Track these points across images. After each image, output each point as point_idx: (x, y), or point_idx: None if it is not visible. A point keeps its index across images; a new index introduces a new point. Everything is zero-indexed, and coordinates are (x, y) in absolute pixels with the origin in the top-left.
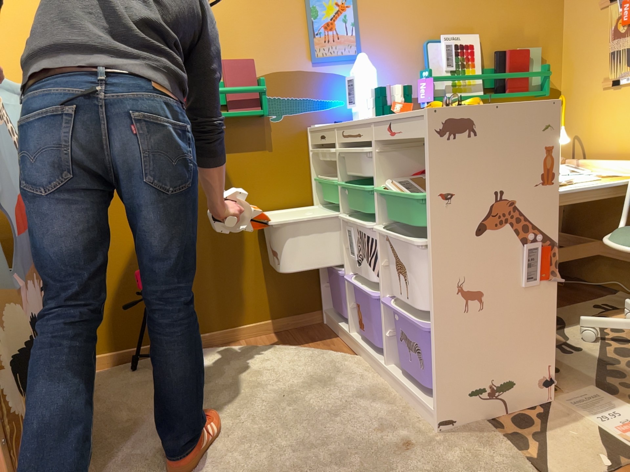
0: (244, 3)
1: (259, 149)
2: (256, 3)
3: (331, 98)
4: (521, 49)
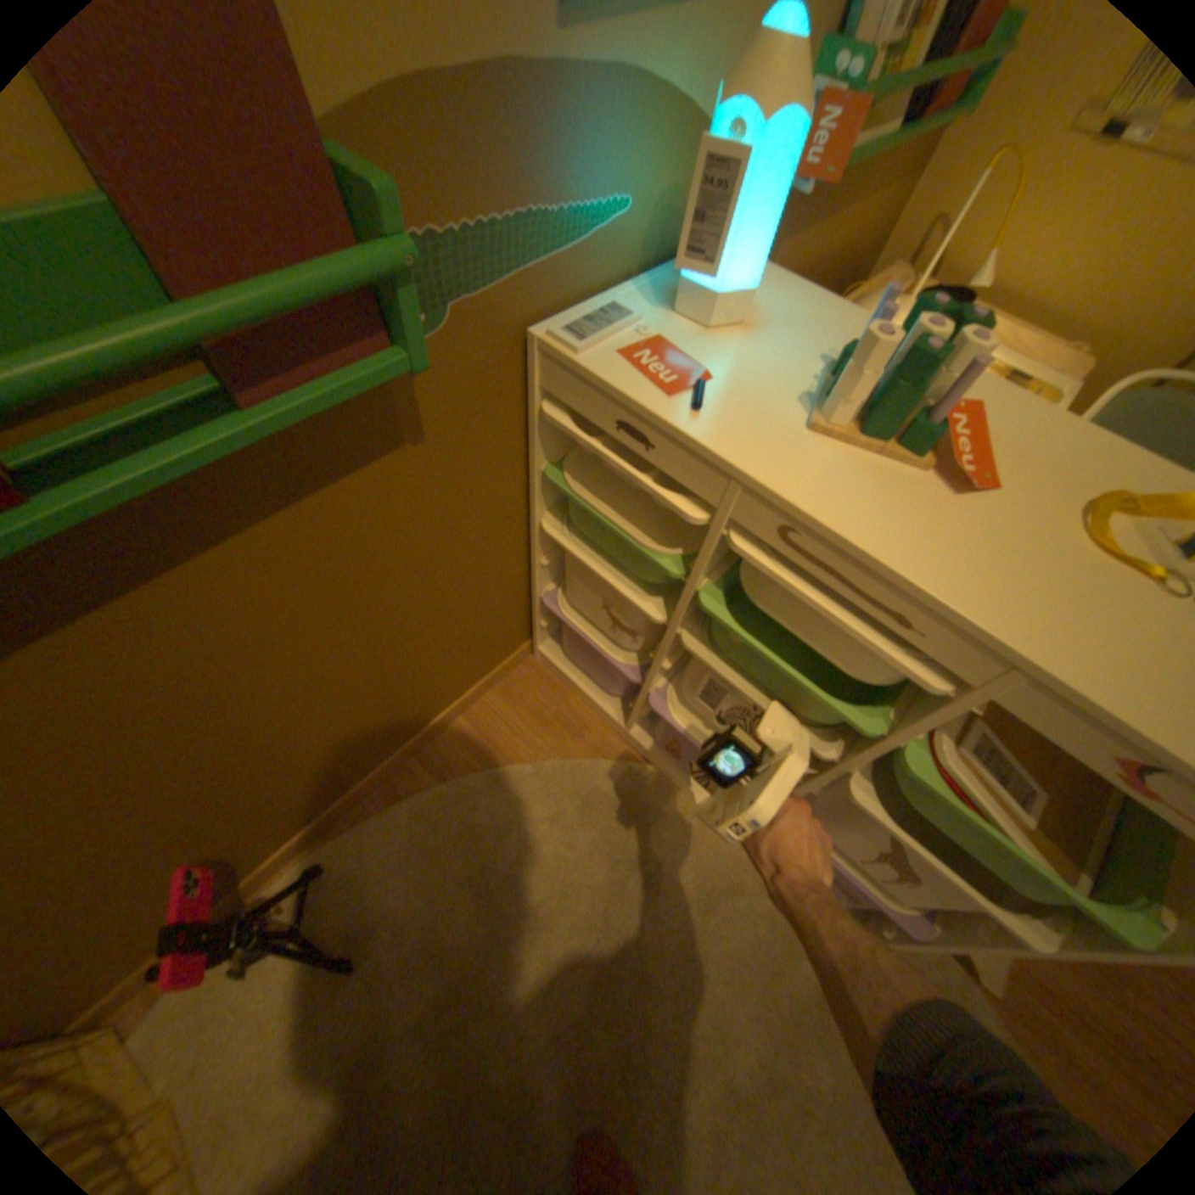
0: None
1: (386, 454)
2: None
3: (603, 190)
4: None
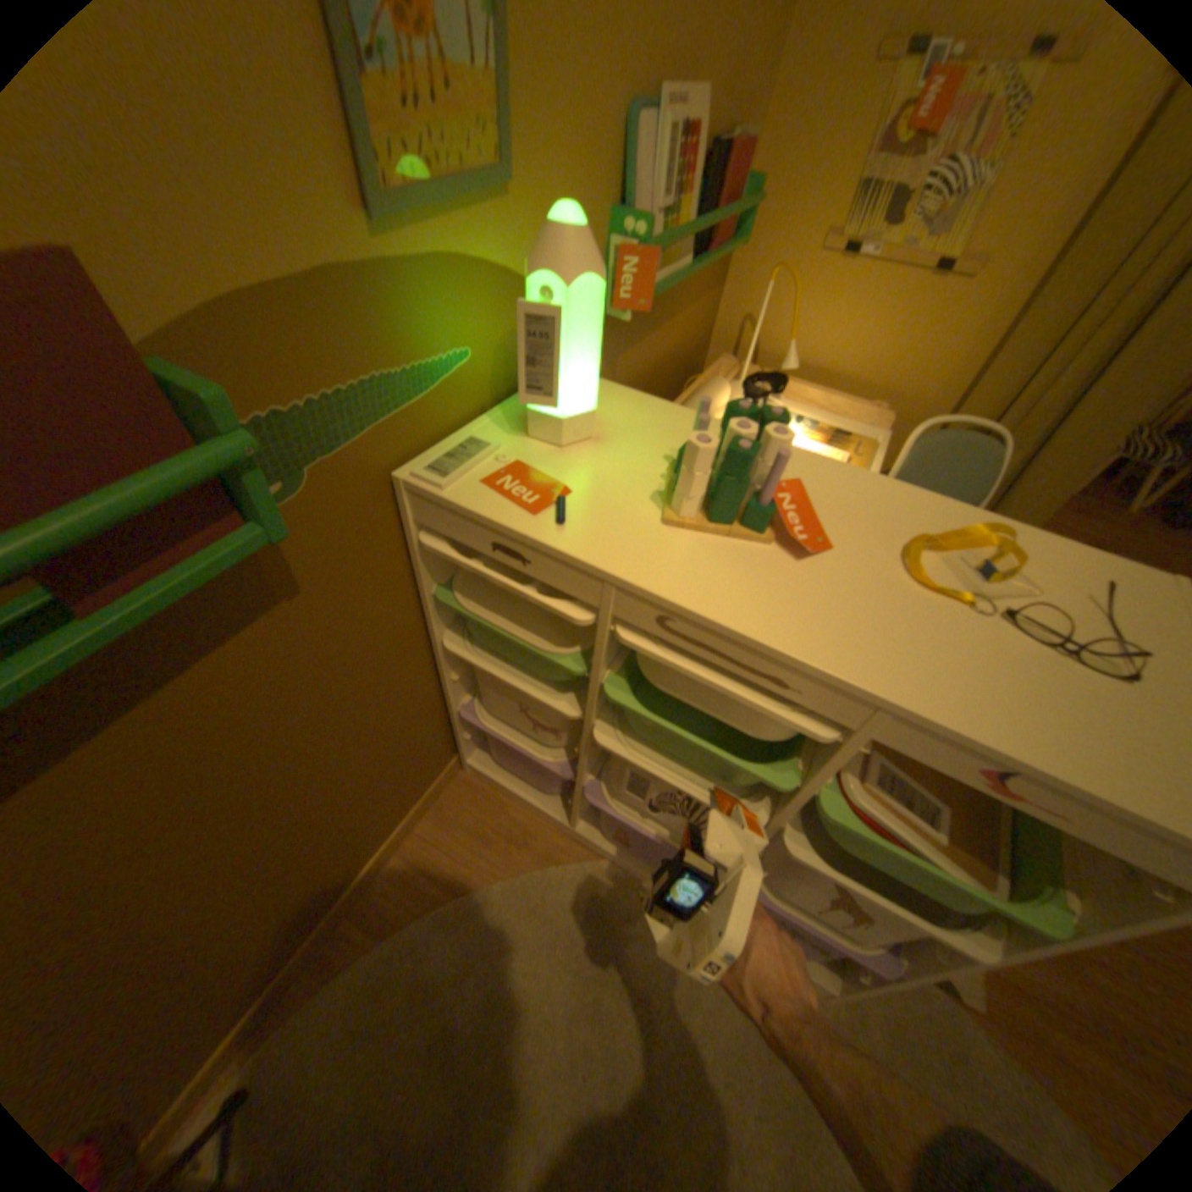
0: None
1: (259, 617)
2: None
3: (441, 349)
4: (747, 132)
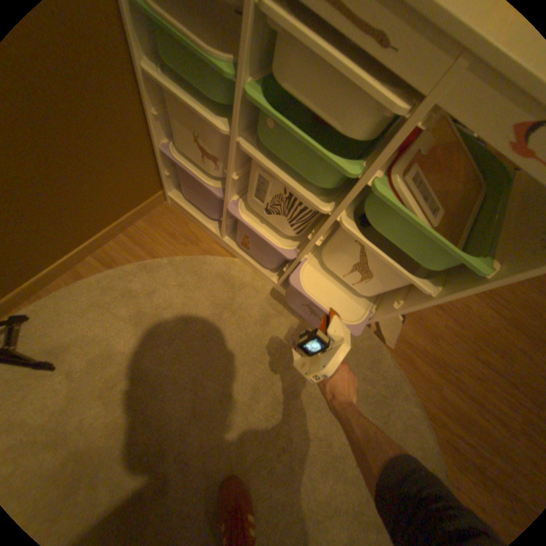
0: None
1: None
2: None
3: None
4: None
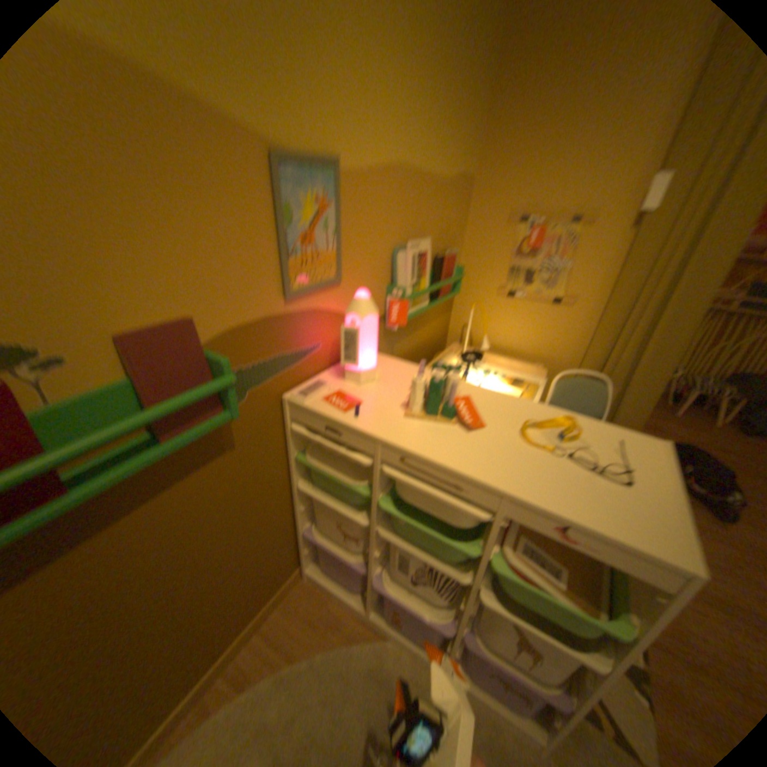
0: (152, 183)
1: (217, 456)
2: (182, 185)
3: (309, 342)
4: (452, 251)
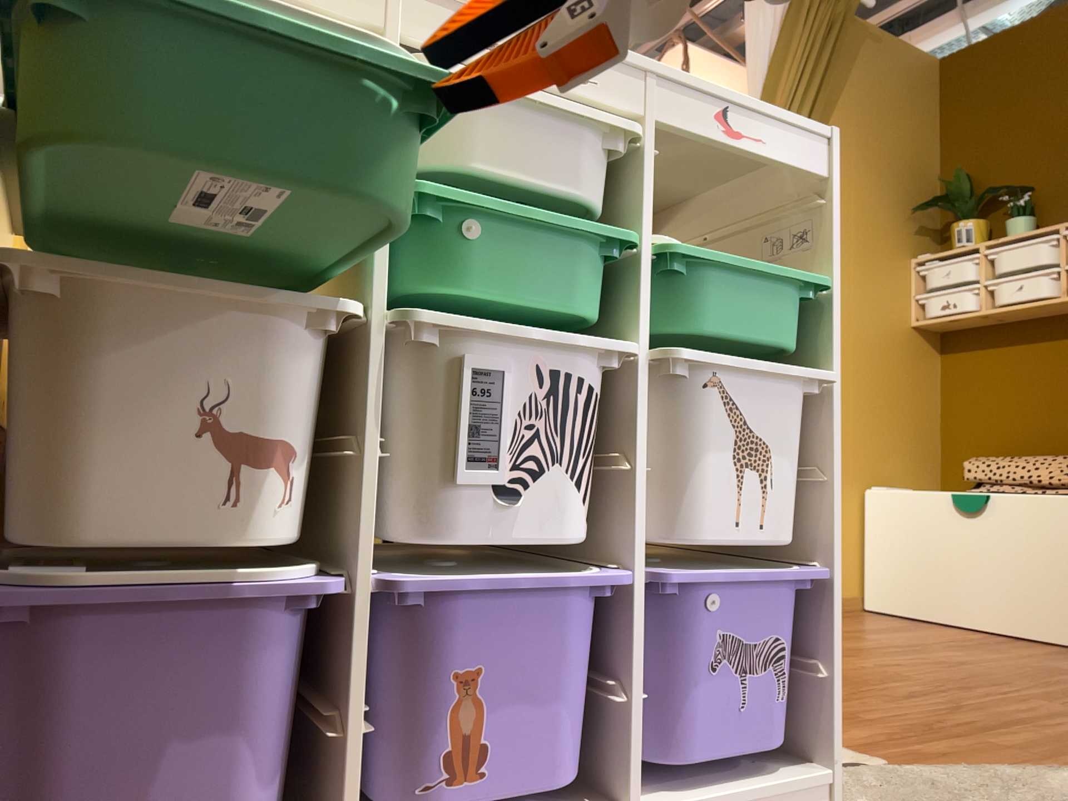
0: None
1: None
2: None
3: None
4: None
